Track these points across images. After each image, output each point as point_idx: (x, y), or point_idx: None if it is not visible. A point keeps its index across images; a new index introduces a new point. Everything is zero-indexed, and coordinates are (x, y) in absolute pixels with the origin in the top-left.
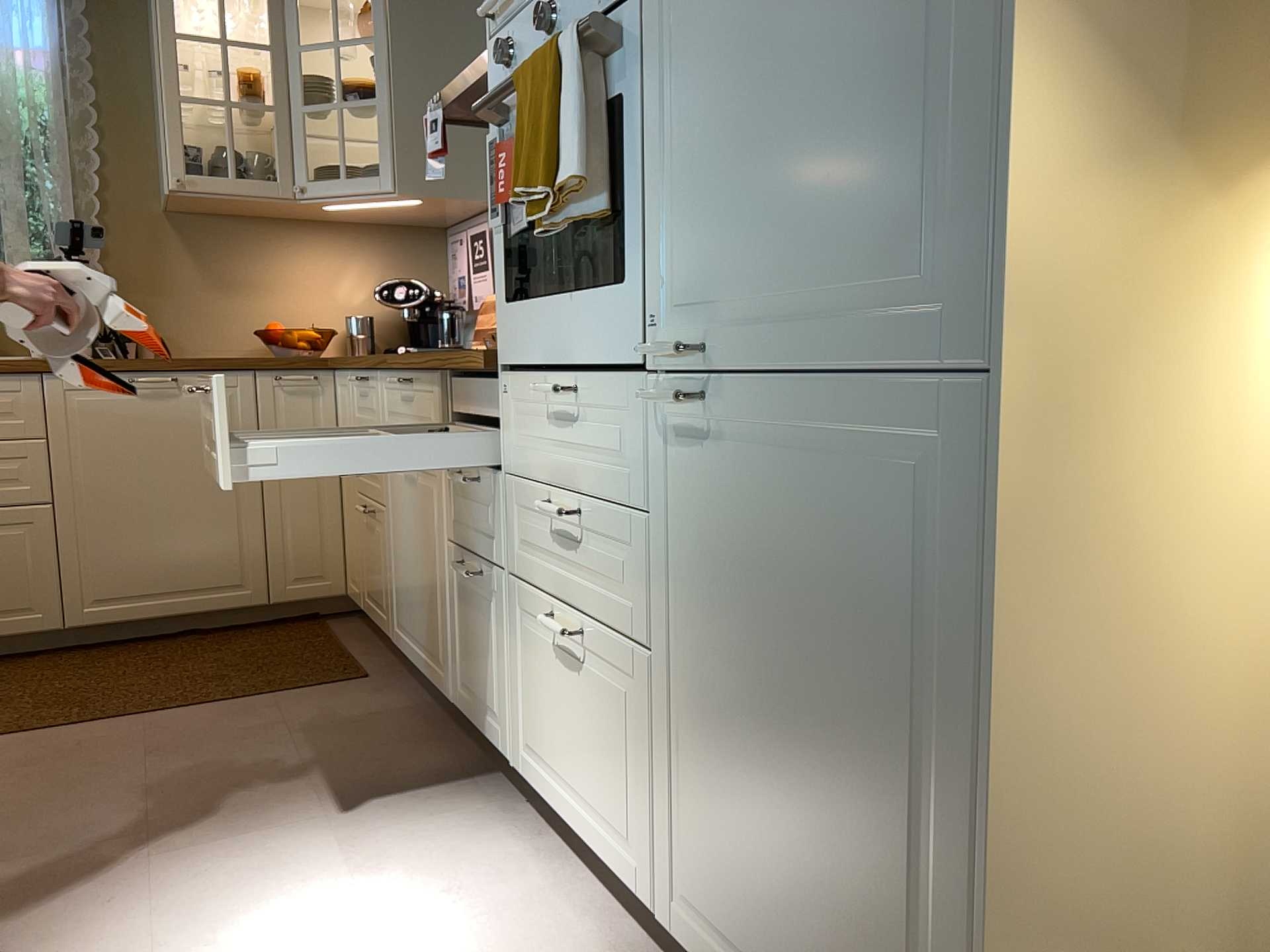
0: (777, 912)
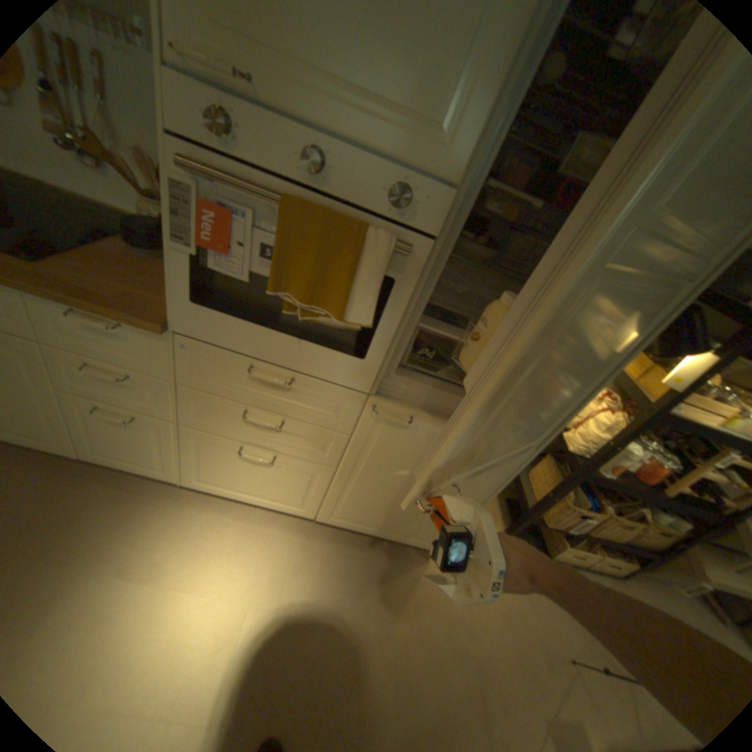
0: (385, 518)
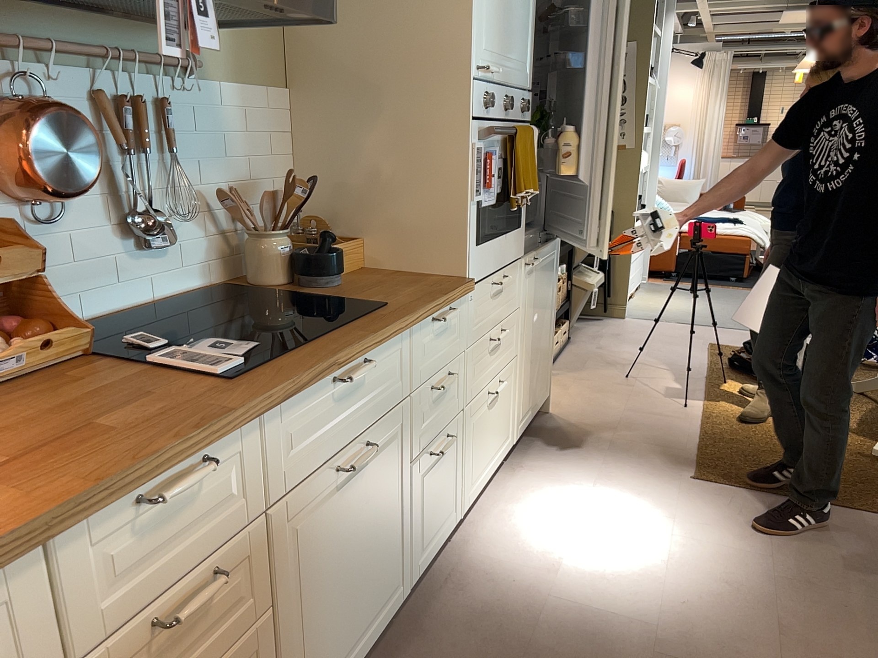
0: (534, 383)
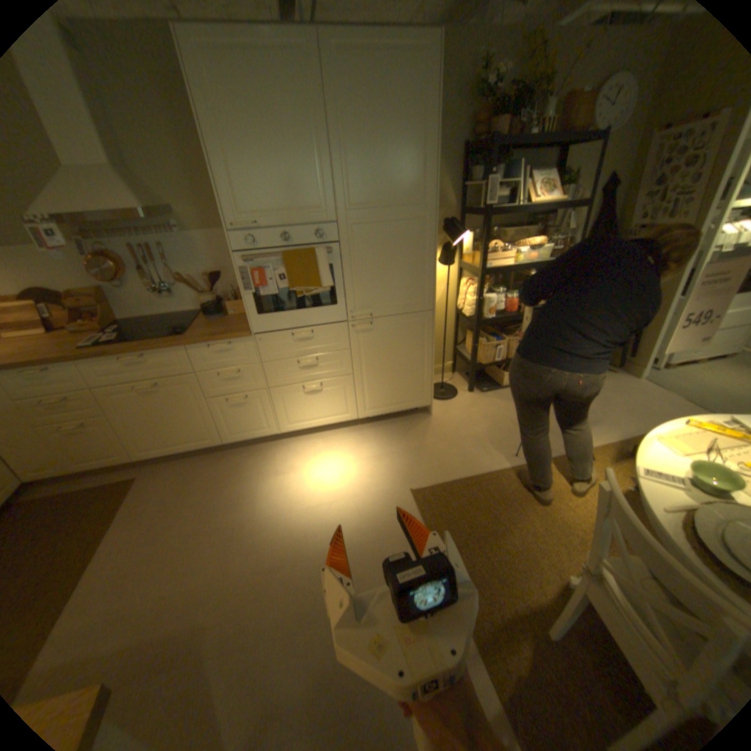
0: (391, 394)
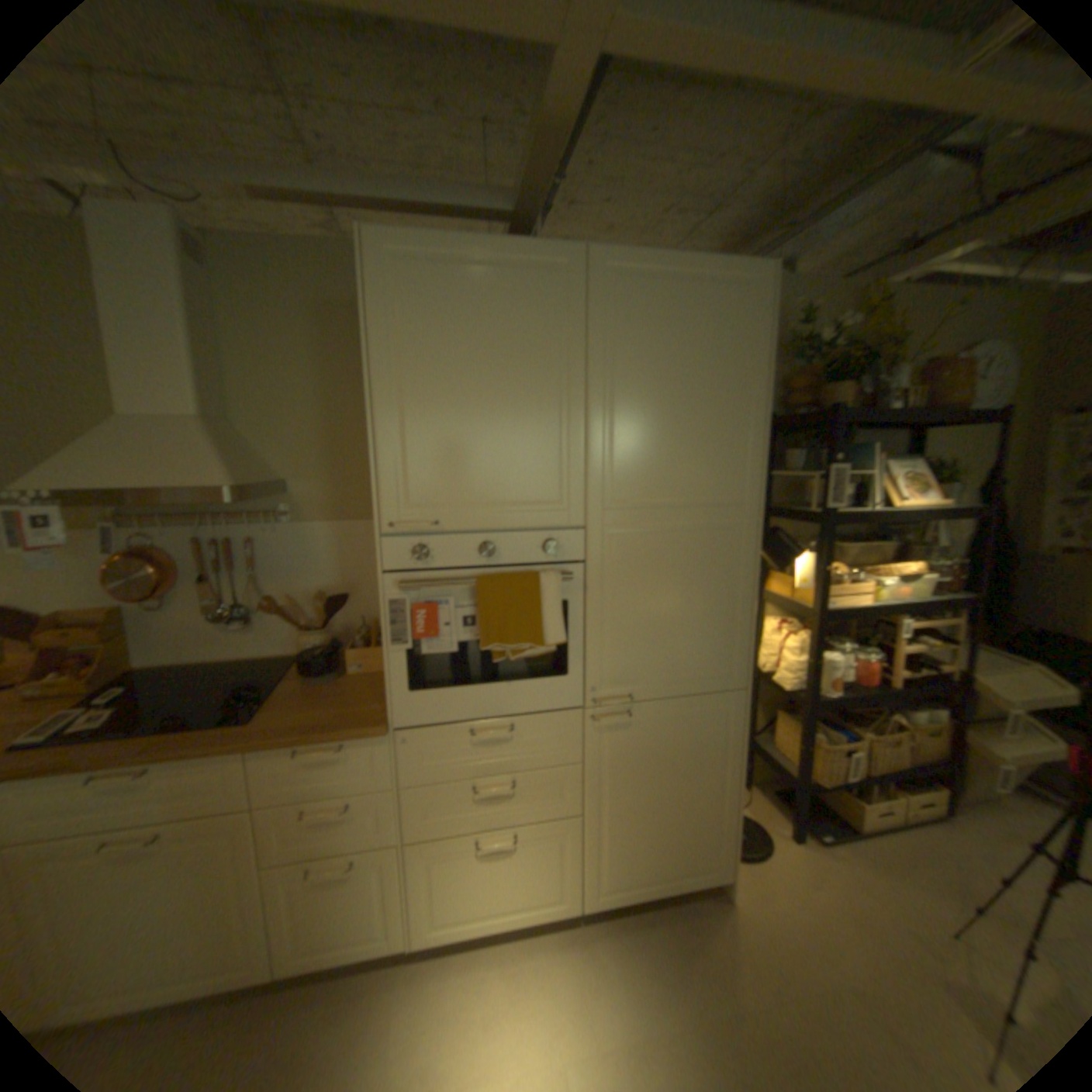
0: (658, 858)
